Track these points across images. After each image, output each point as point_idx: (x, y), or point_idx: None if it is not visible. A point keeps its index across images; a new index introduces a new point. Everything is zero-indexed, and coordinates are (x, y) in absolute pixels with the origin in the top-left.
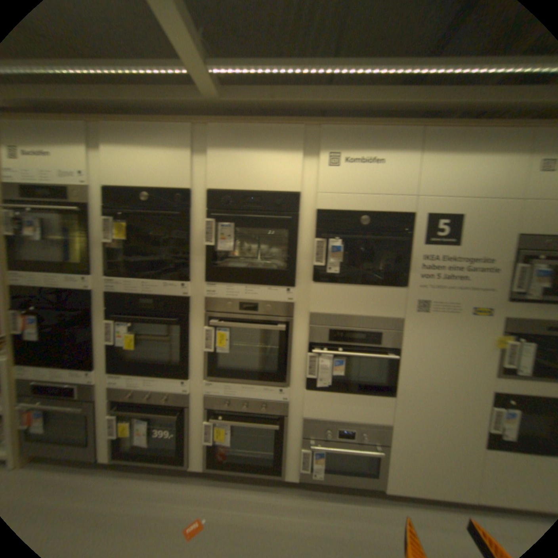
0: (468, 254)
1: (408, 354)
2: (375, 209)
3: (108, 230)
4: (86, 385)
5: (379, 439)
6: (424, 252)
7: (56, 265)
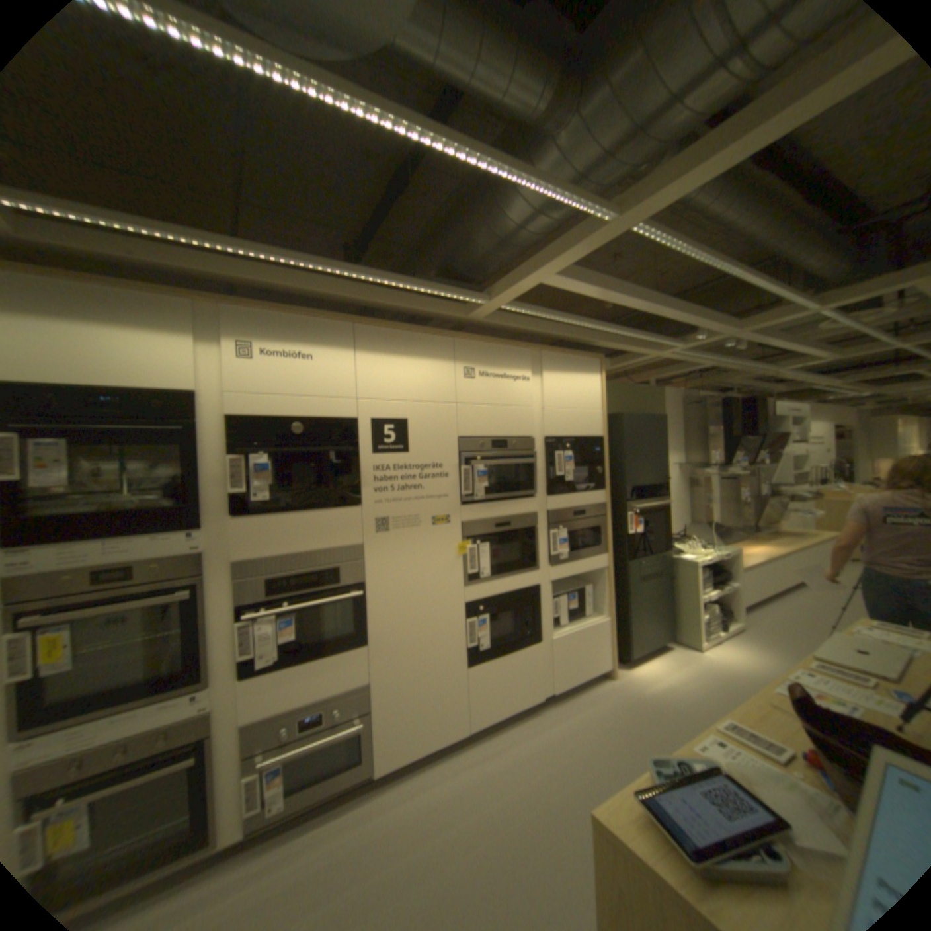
0: (417, 461)
1: (373, 586)
2: (309, 414)
3: None
4: None
5: (354, 709)
6: (373, 463)
7: None
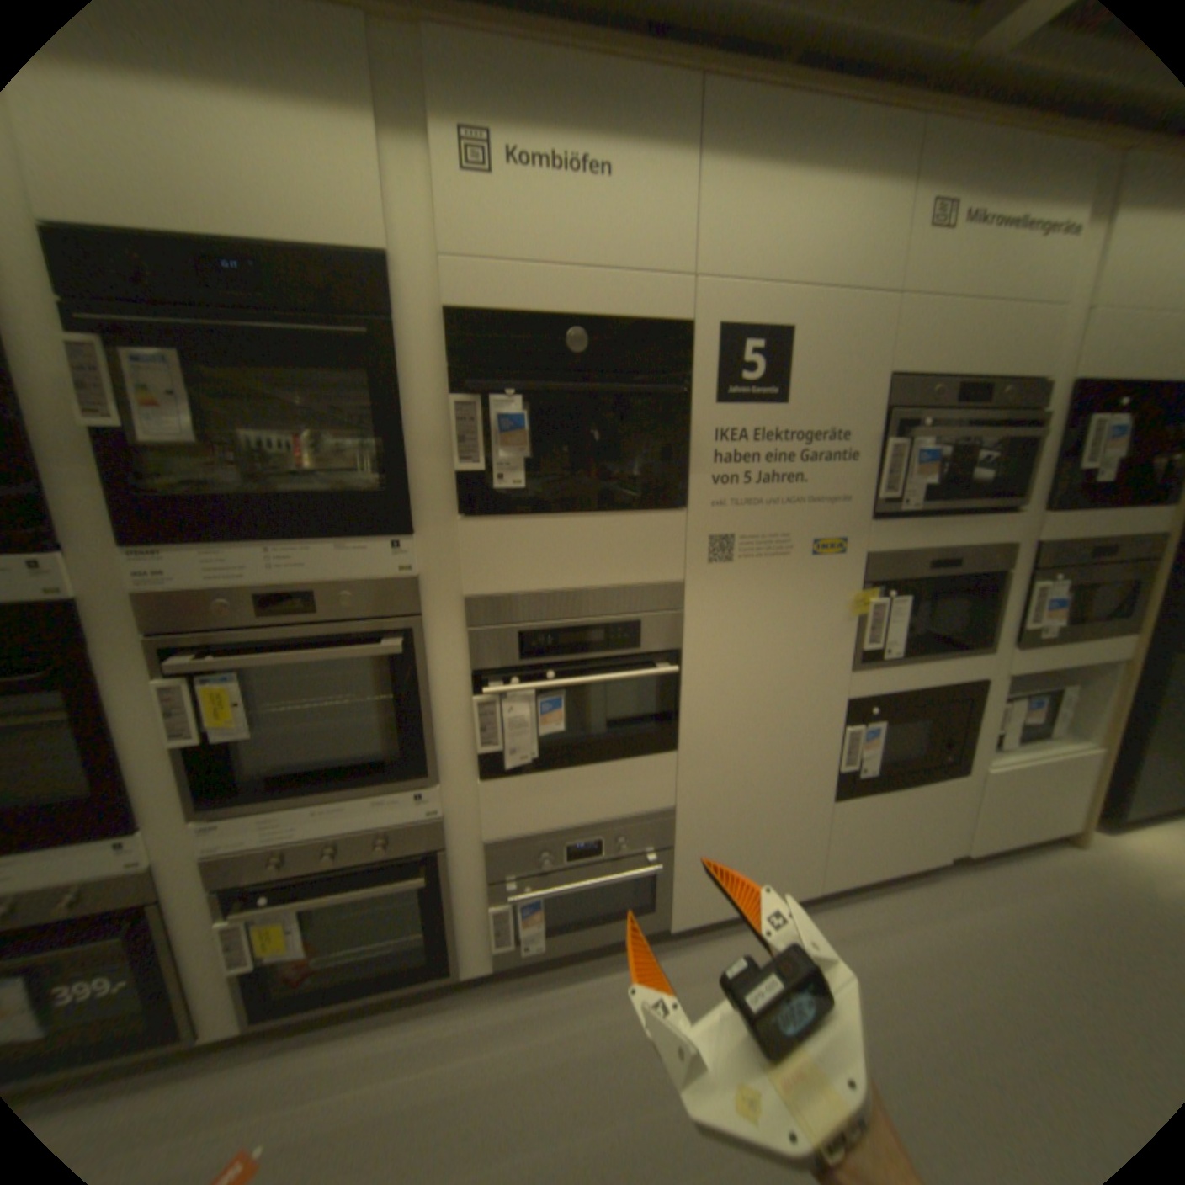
0: (801, 423)
1: (693, 656)
2: (598, 310)
3: None
4: None
5: (649, 839)
6: (715, 423)
7: None
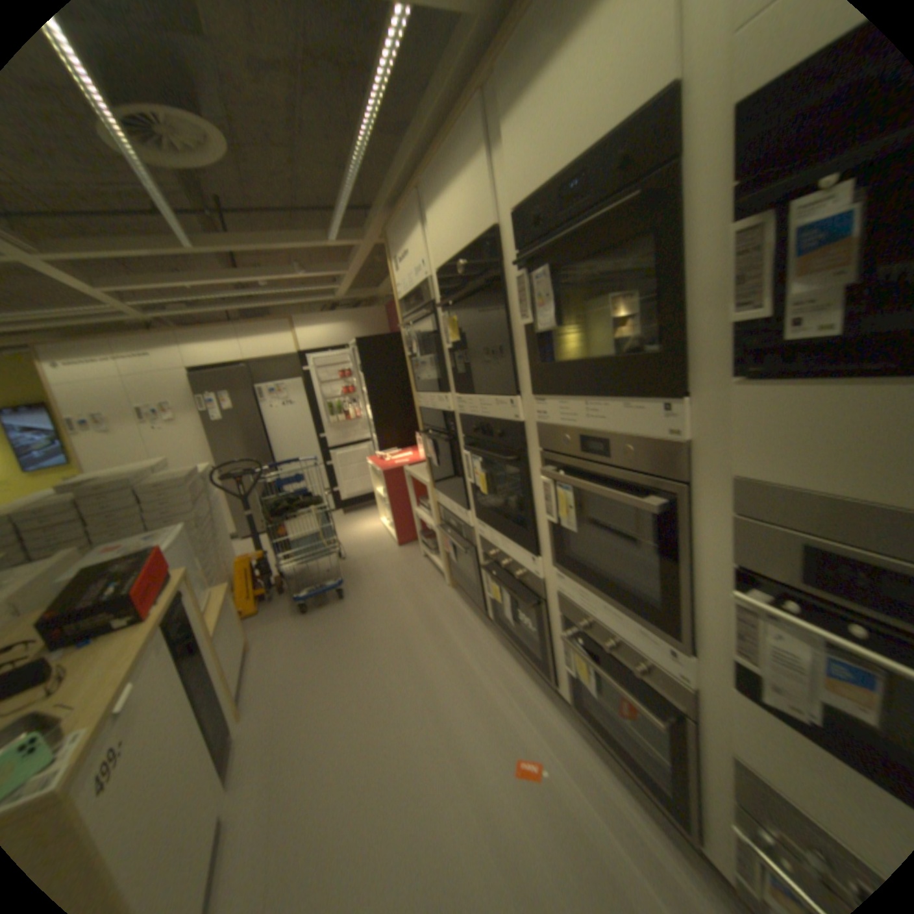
0: None
1: None
2: None
3: (445, 332)
4: (466, 525)
5: None
6: None
7: (431, 384)
